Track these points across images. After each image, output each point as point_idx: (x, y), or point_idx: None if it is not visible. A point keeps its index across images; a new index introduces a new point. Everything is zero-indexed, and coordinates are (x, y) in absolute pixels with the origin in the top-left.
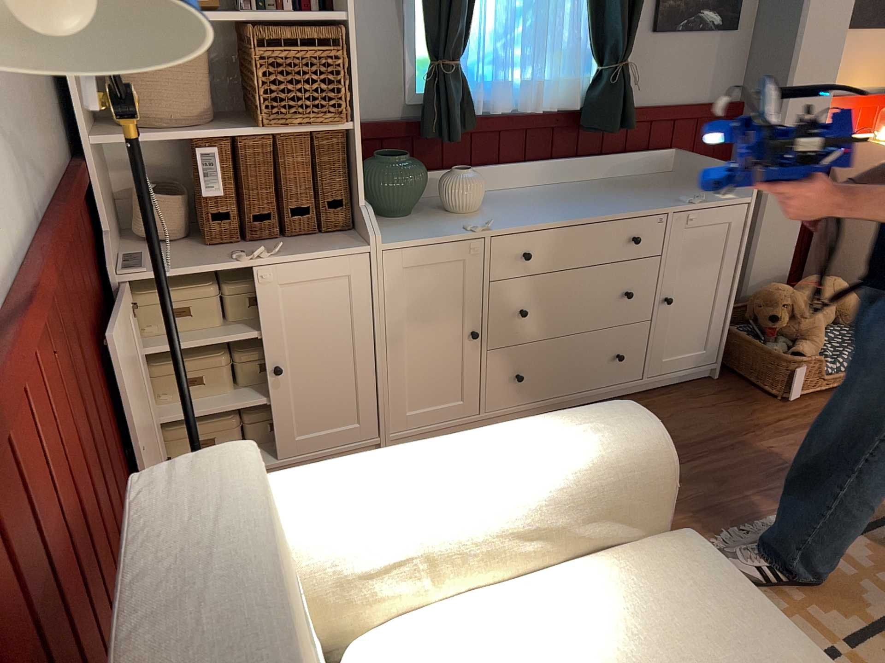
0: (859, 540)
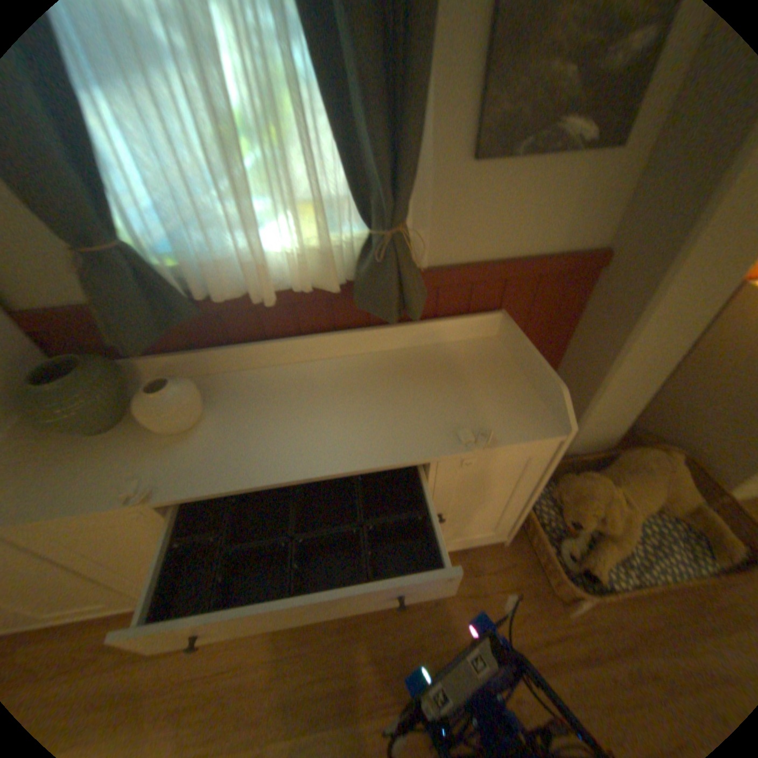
0: None
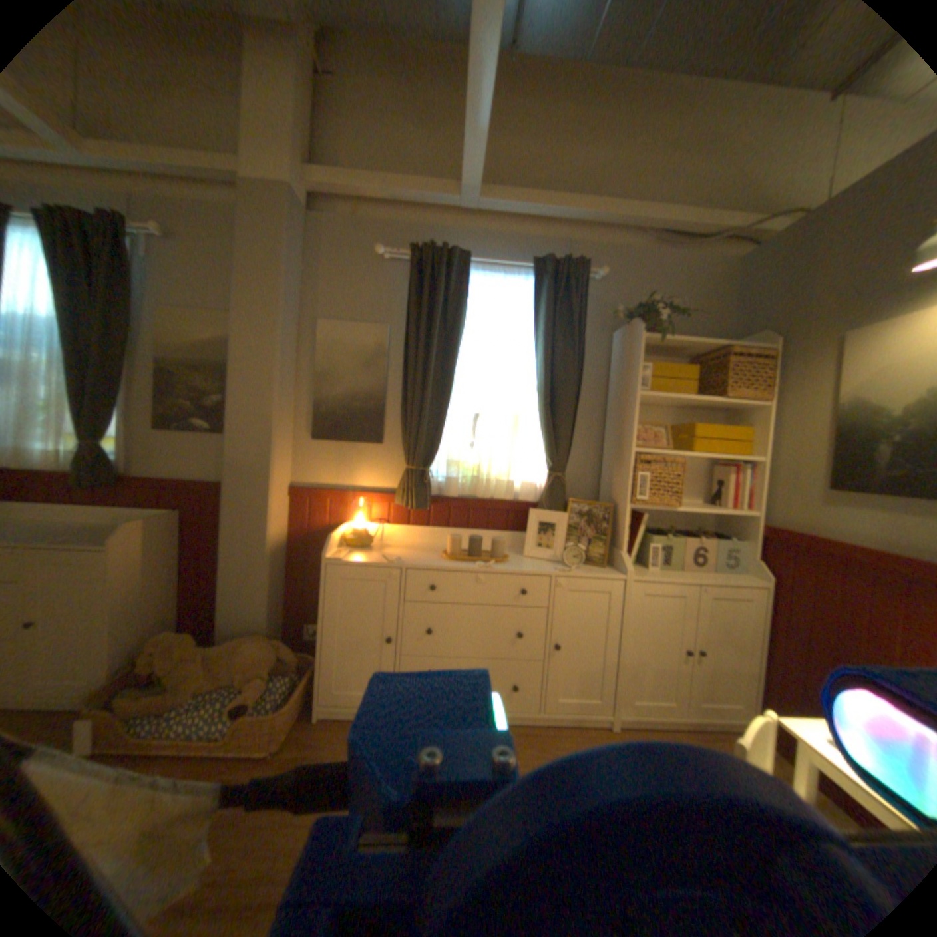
0: None
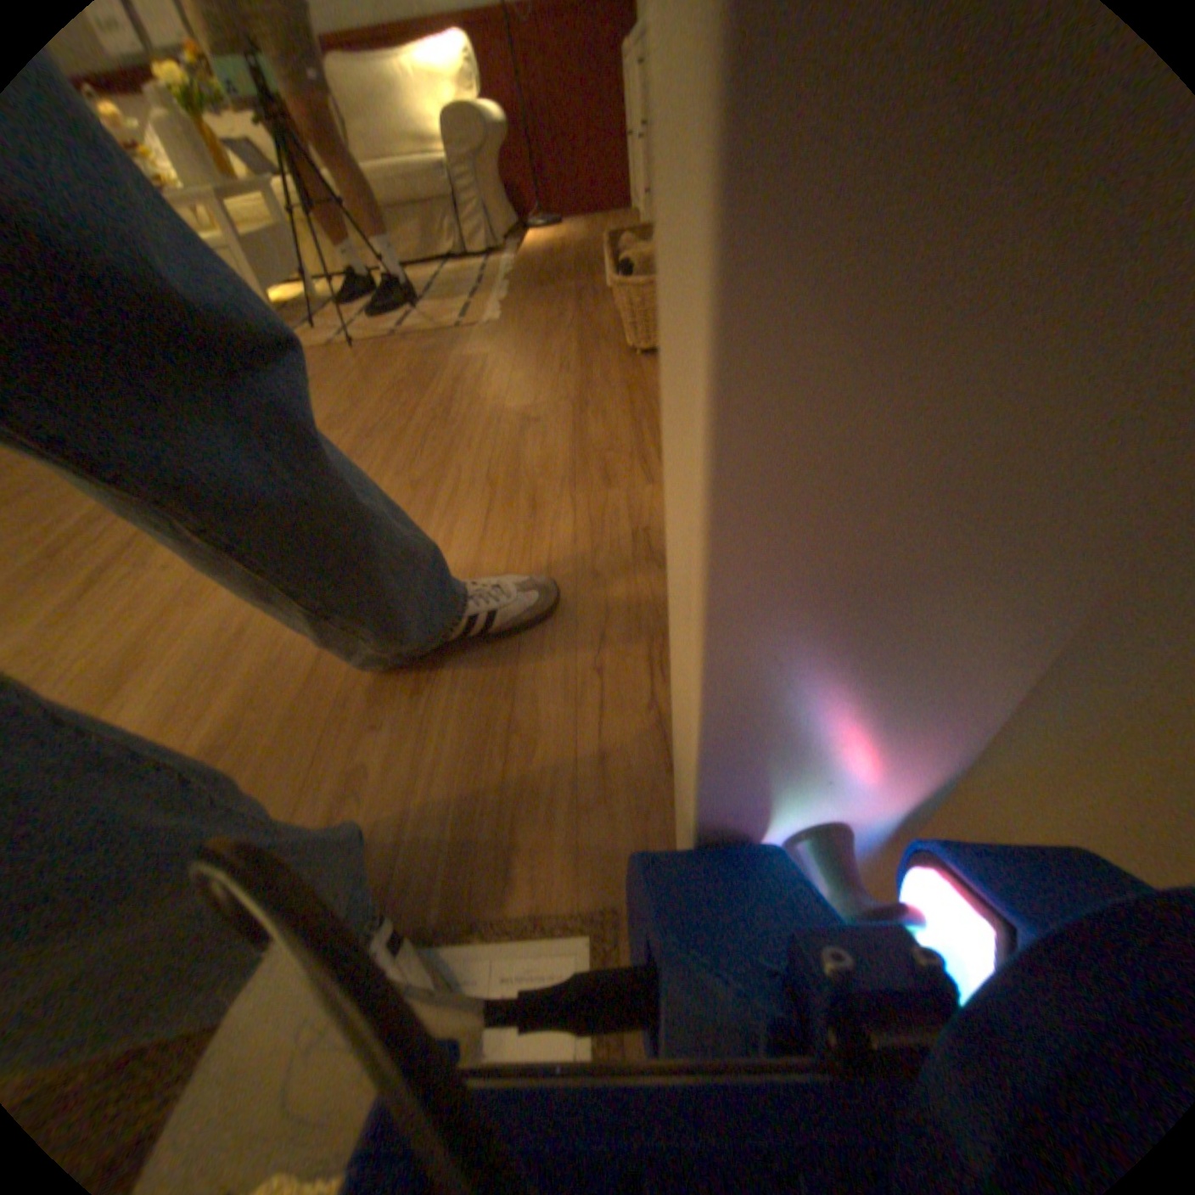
0: (468, 294)
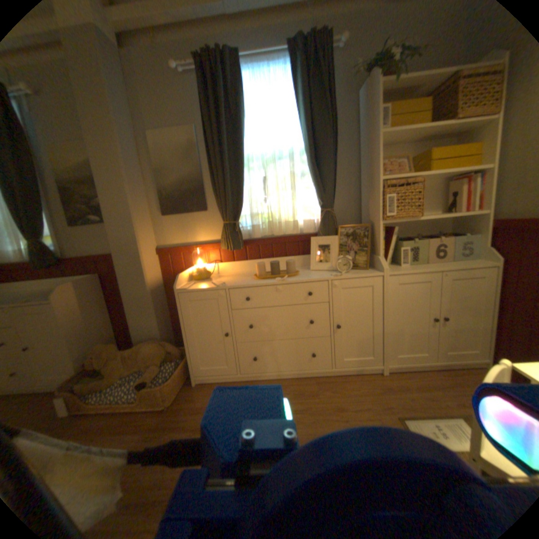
0: None
